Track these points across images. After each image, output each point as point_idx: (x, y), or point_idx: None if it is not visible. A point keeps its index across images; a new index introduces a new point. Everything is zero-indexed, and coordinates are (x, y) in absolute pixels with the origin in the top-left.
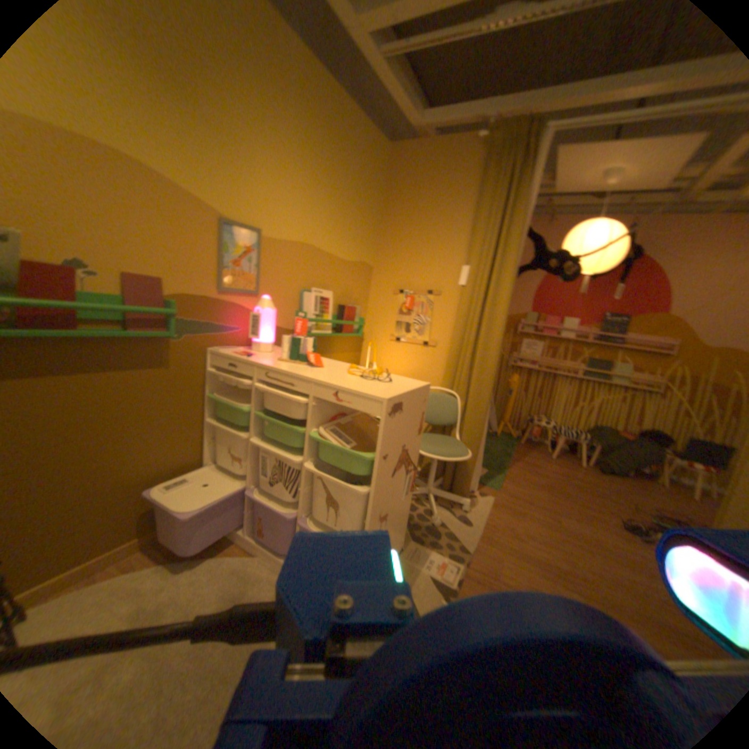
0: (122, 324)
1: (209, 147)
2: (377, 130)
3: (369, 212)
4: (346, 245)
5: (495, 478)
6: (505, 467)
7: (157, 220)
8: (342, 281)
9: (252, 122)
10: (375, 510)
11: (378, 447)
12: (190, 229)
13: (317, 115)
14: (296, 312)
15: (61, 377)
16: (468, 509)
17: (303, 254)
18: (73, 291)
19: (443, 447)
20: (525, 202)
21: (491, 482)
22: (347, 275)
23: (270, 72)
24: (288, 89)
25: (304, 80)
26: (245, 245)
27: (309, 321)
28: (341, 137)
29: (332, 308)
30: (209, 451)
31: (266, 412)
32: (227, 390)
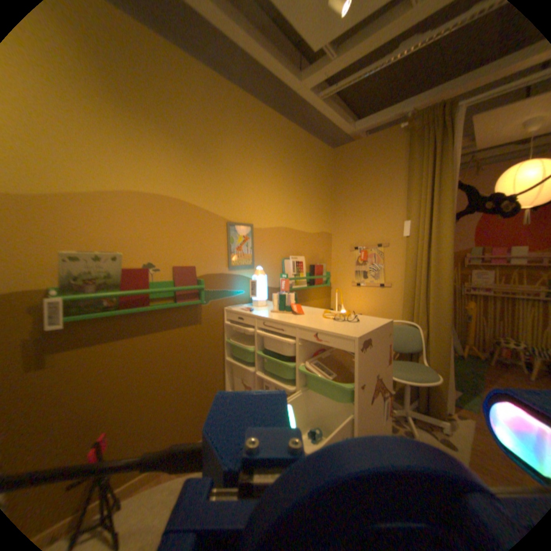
0: (174, 298)
1: (219, 181)
2: (324, 143)
3: (325, 196)
4: (311, 222)
5: (472, 401)
6: (480, 390)
7: (192, 230)
8: (311, 247)
9: (243, 160)
10: (361, 434)
11: (357, 377)
12: (211, 232)
13: (283, 145)
14: (281, 274)
15: (142, 335)
16: (450, 433)
17: (281, 233)
18: (148, 281)
19: (414, 373)
20: (452, 163)
21: (468, 405)
22: (314, 242)
23: (252, 129)
24: (263, 135)
25: (272, 127)
26: (244, 235)
27: (290, 279)
28: (299, 154)
29: (306, 268)
30: (229, 381)
31: (266, 351)
32: (239, 335)
